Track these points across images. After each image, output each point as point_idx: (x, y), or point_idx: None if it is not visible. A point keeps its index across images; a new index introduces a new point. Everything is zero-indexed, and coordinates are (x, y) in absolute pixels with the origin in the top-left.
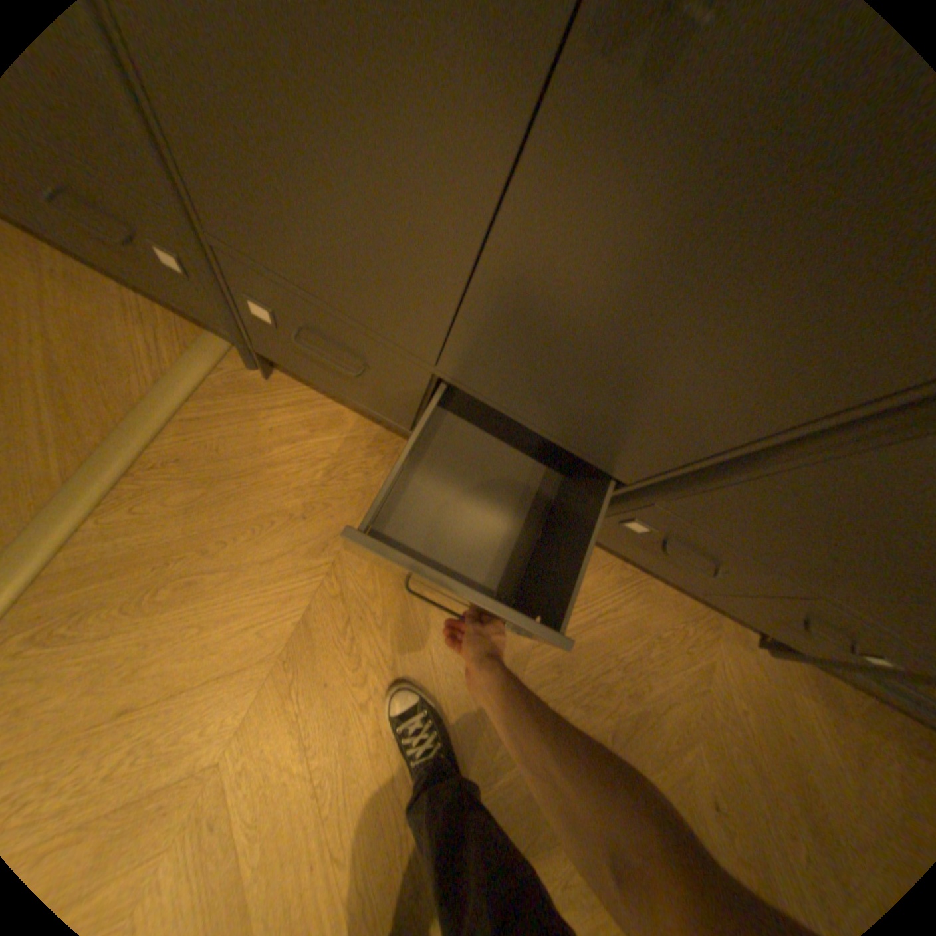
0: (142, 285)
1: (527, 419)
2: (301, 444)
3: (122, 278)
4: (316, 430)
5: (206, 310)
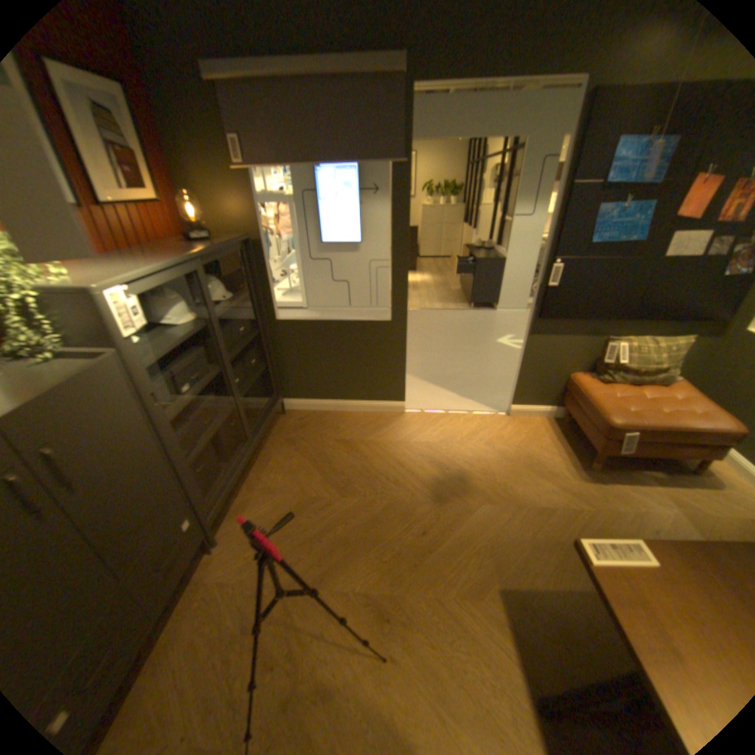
0: None
1: None
2: None
3: None
4: None
5: None
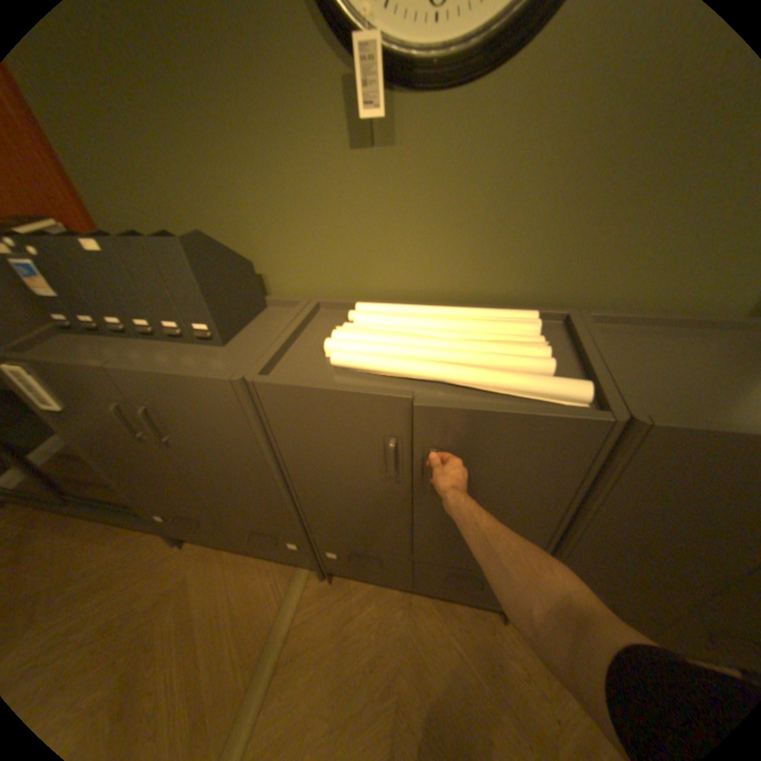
0: (276, 557)
1: (463, 566)
2: (359, 618)
3: (266, 557)
4: (364, 606)
5: (306, 559)
